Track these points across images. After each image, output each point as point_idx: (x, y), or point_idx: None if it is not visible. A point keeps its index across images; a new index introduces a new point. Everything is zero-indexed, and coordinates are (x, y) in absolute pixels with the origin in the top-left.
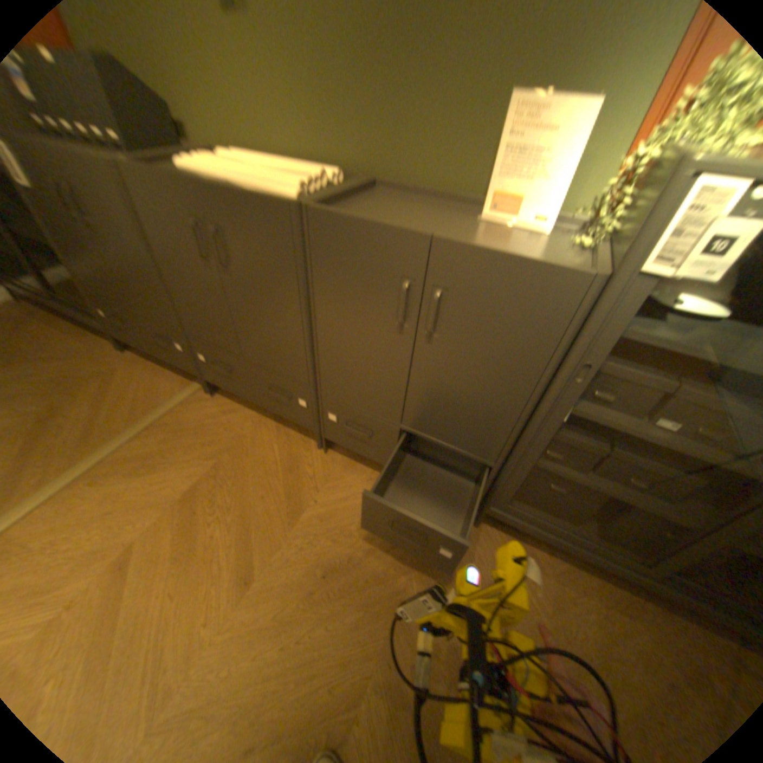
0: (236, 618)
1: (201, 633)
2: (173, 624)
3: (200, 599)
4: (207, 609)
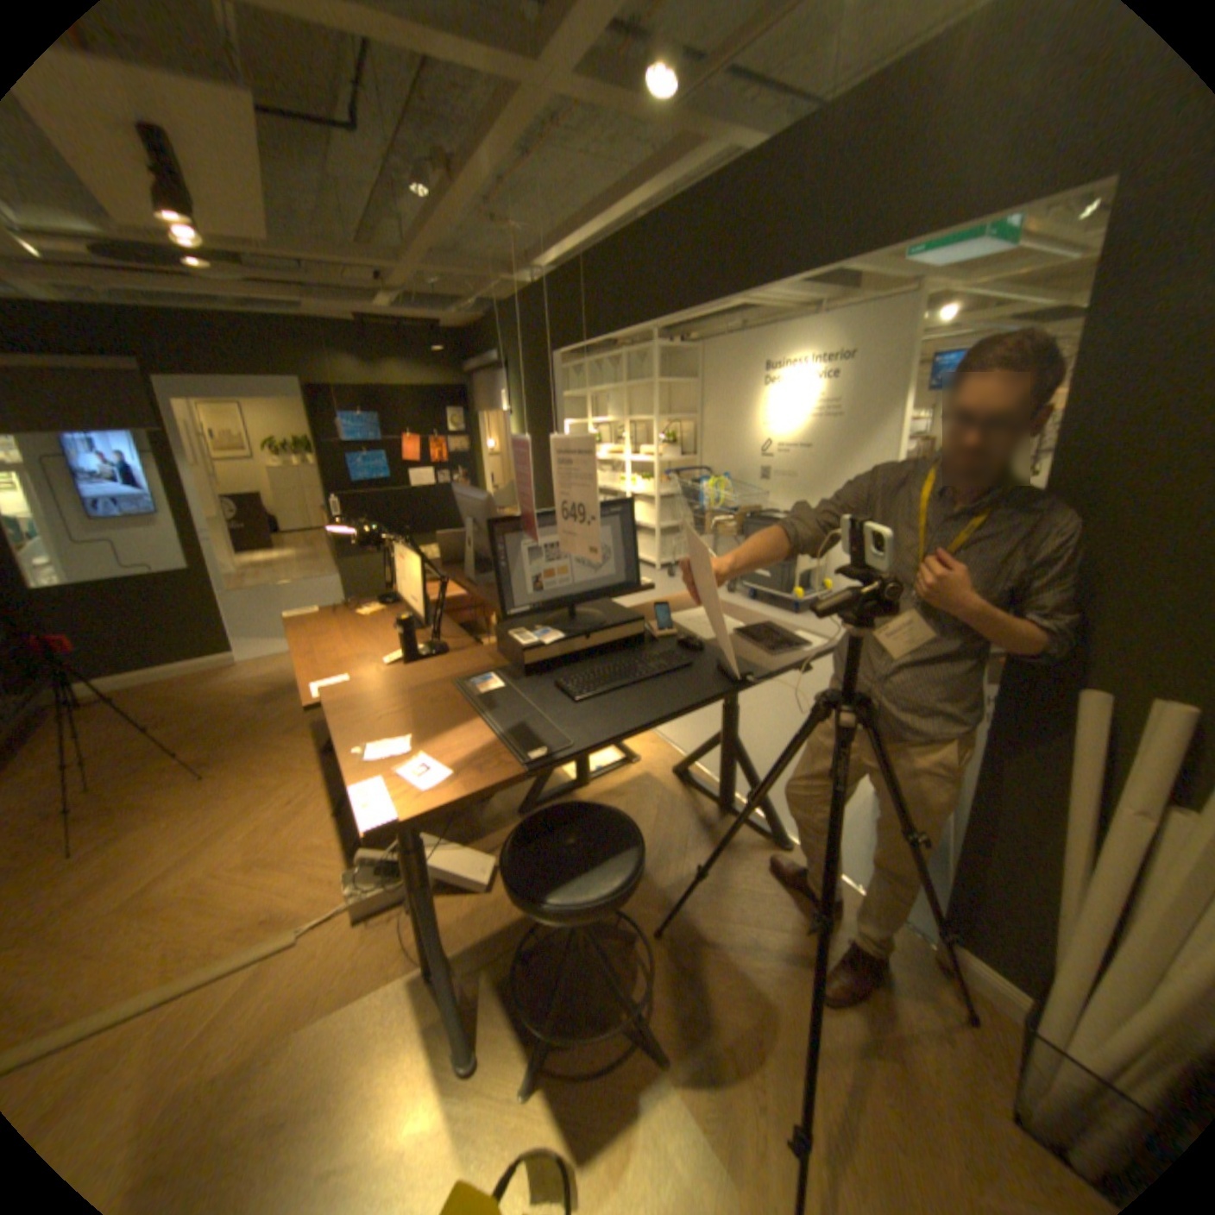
0: (142, 823)
1: (162, 825)
2: (165, 838)
3: (139, 843)
4: (144, 835)
